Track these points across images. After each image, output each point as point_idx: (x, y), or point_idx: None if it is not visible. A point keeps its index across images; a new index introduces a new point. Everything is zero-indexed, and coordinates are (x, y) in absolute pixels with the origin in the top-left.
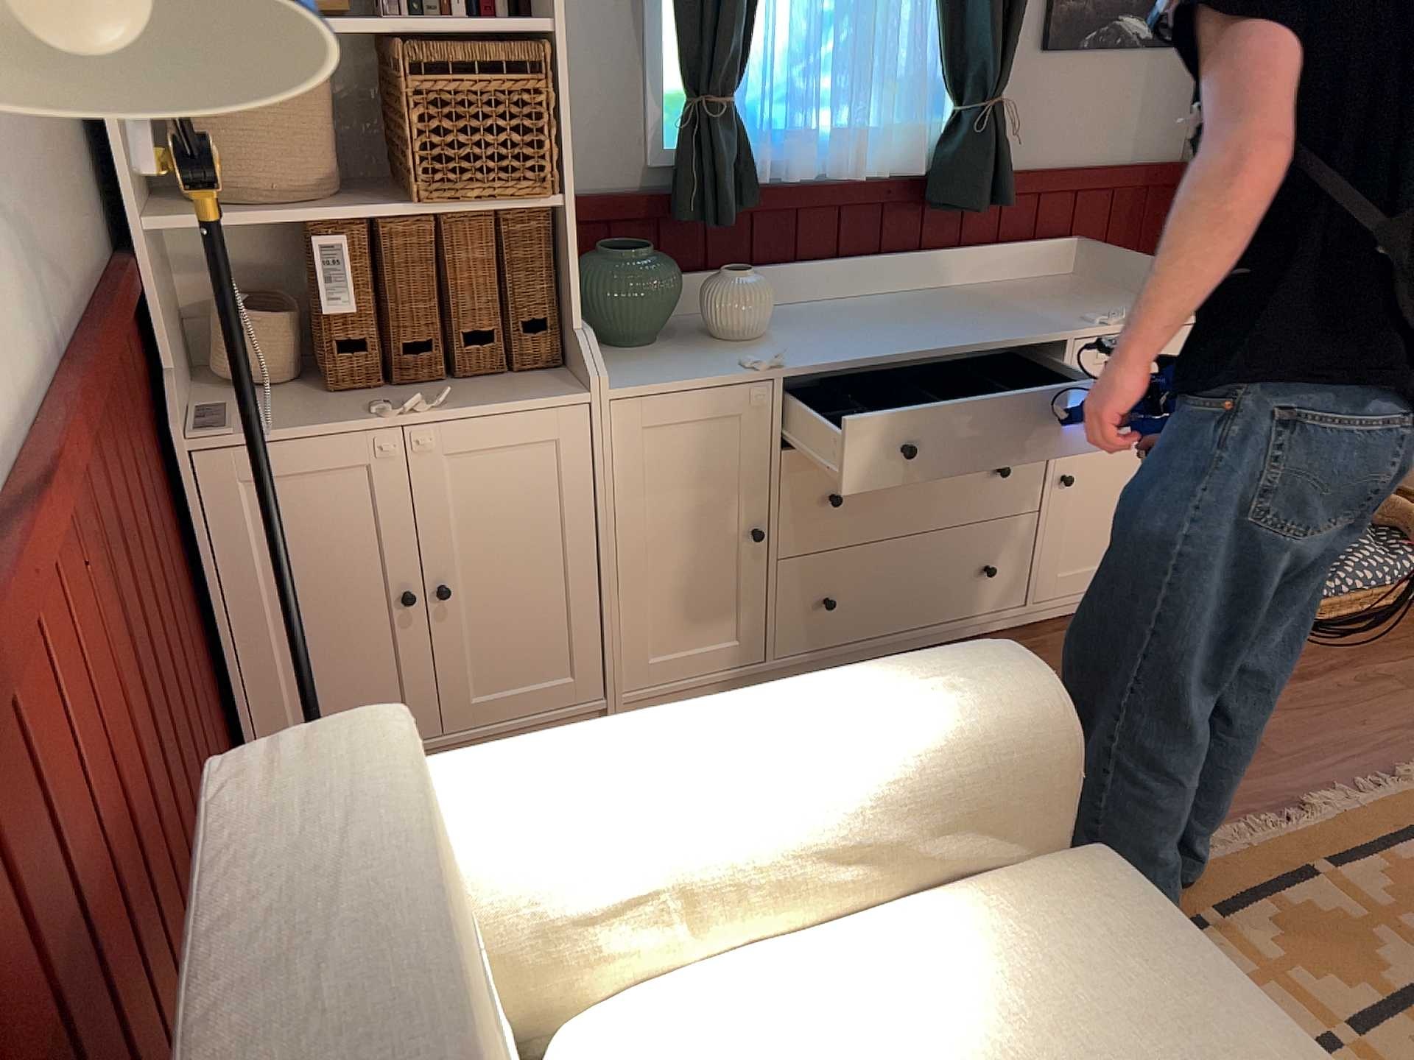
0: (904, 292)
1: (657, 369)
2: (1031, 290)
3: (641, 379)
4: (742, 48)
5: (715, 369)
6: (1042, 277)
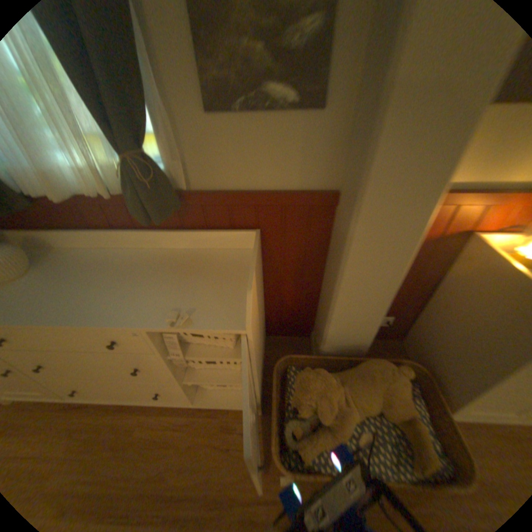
0: (149, 248)
1: None
2: (210, 261)
3: None
4: None
5: None
6: (235, 249)
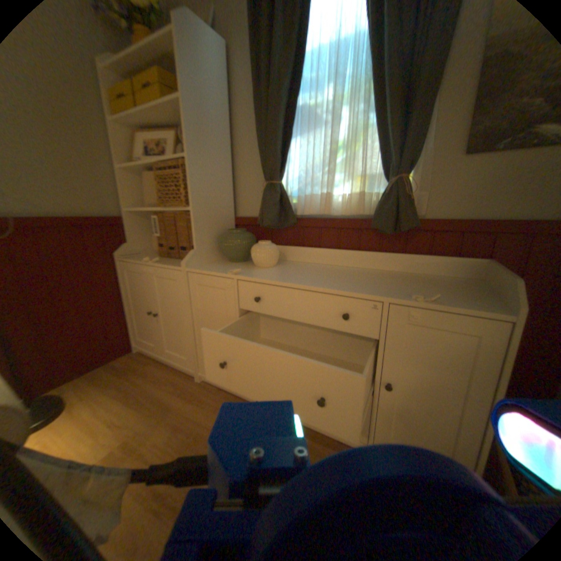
0: (365, 268)
1: (217, 267)
2: (433, 280)
3: (204, 268)
4: (279, 162)
5: (225, 270)
6: (457, 277)
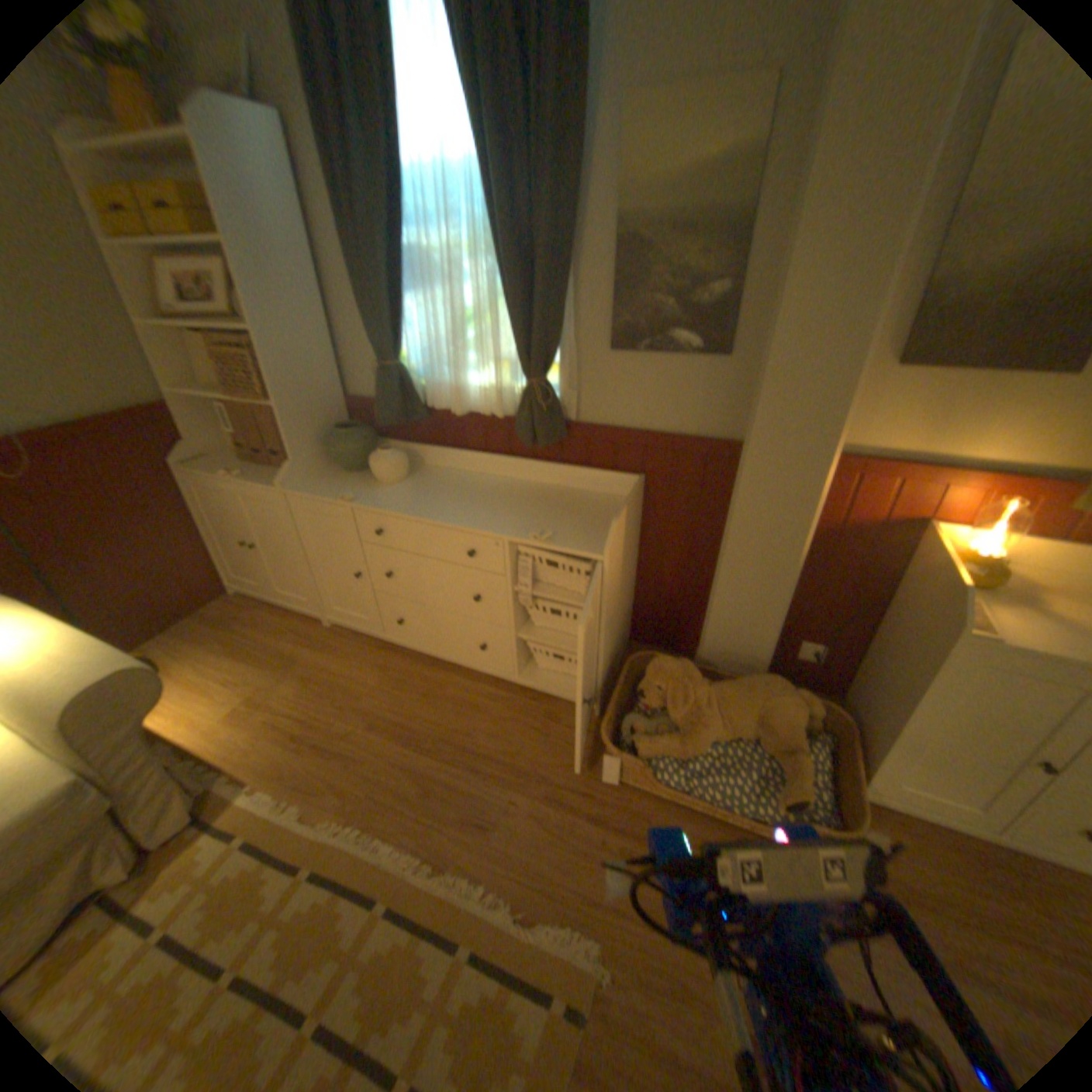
0: (517, 480)
1: (323, 485)
2: (580, 501)
3: (305, 488)
4: (388, 336)
5: (334, 493)
6: (610, 495)
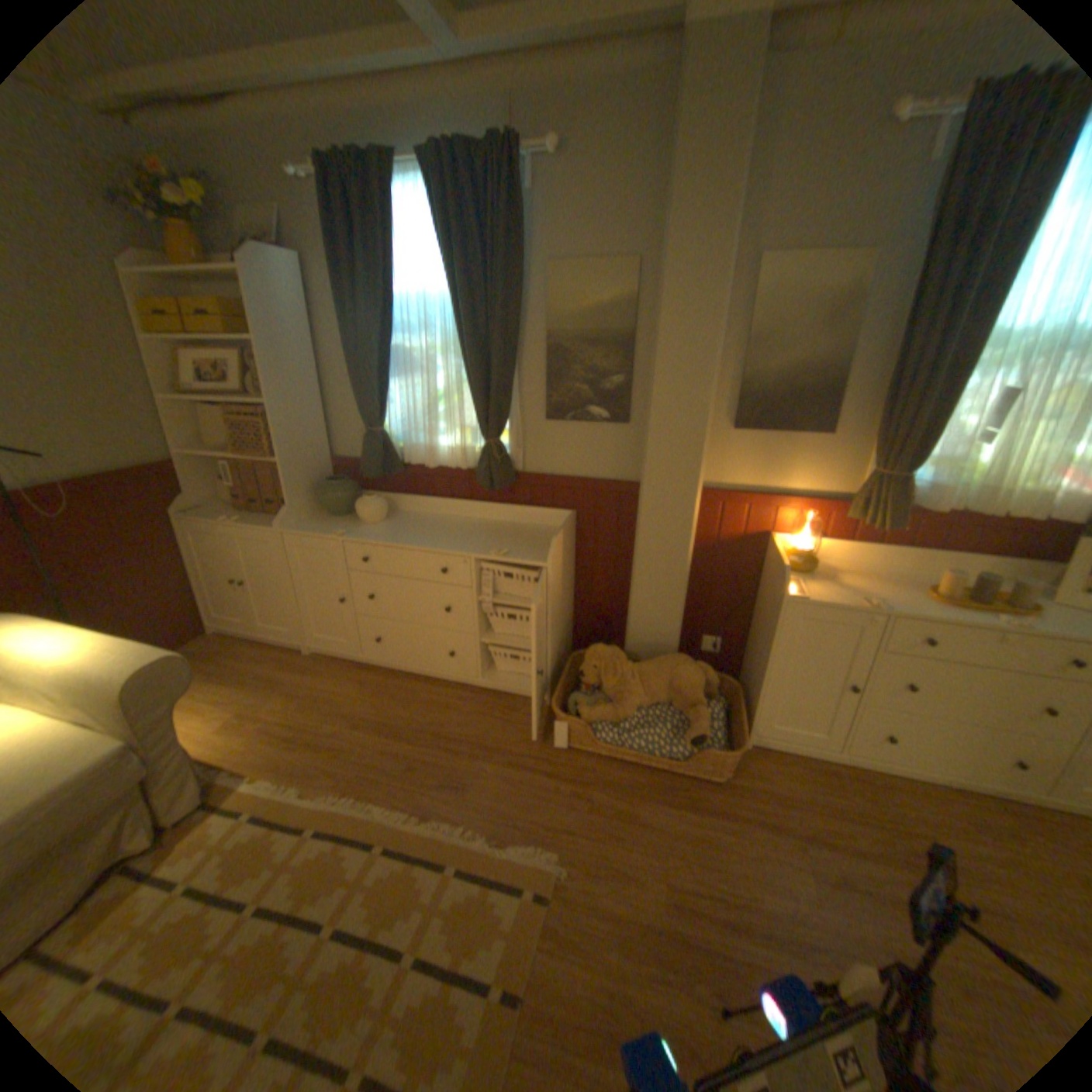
0: (477, 520)
1: (316, 526)
2: (527, 531)
3: (300, 529)
4: (377, 410)
5: (326, 531)
6: (551, 527)
